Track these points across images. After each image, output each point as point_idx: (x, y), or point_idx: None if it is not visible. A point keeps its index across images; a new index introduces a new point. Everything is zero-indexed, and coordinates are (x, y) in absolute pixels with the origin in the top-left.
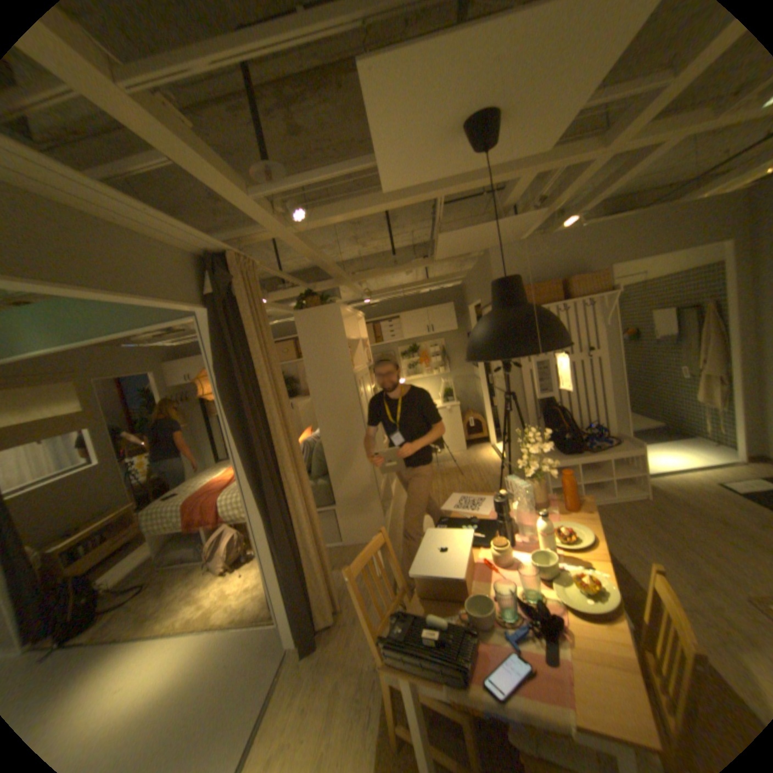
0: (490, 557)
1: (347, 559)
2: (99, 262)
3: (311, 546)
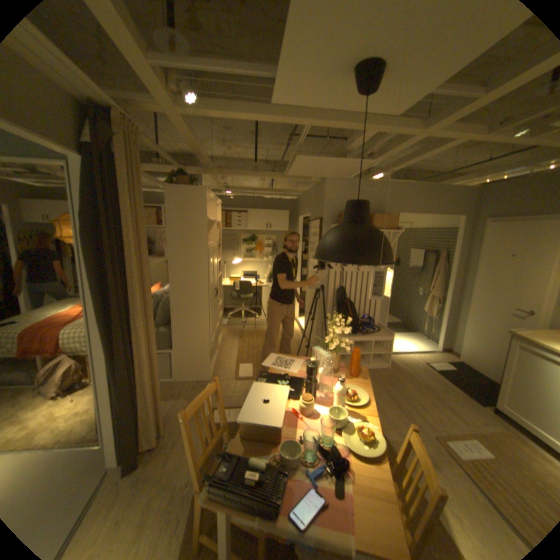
0: (297, 407)
1: (174, 393)
2: None
3: (147, 383)
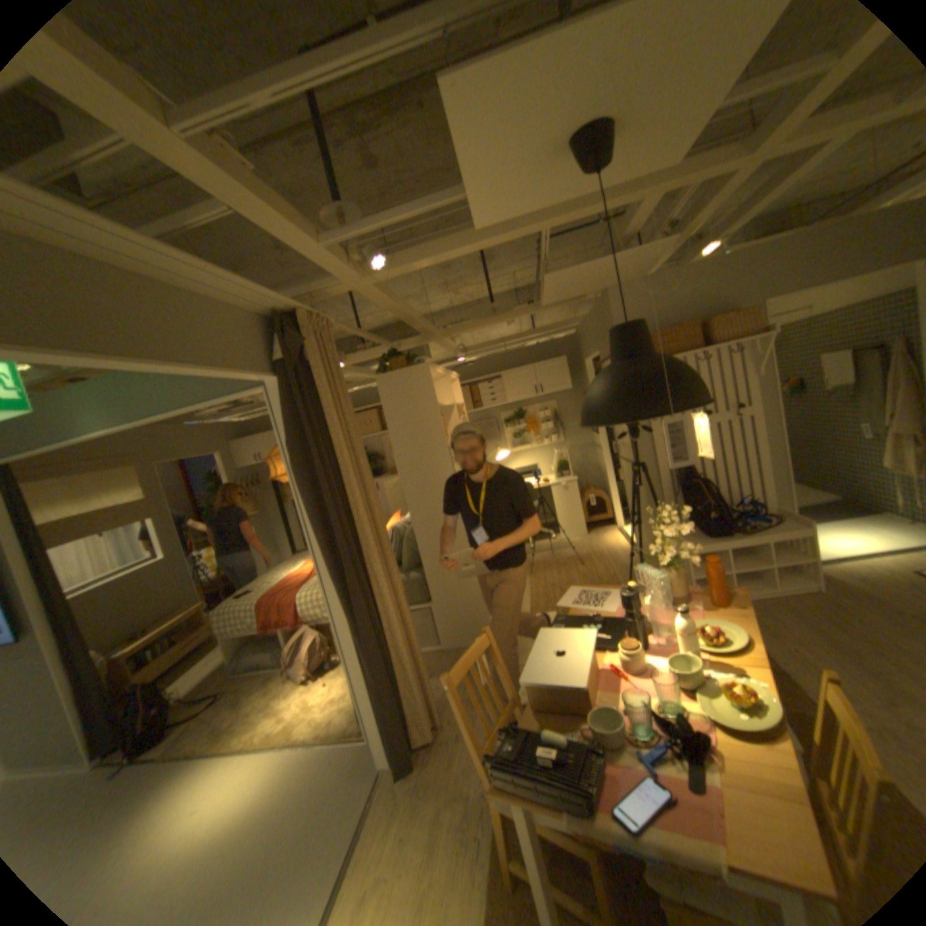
0: (618, 662)
1: (446, 666)
2: (157, 330)
3: (404, 650)
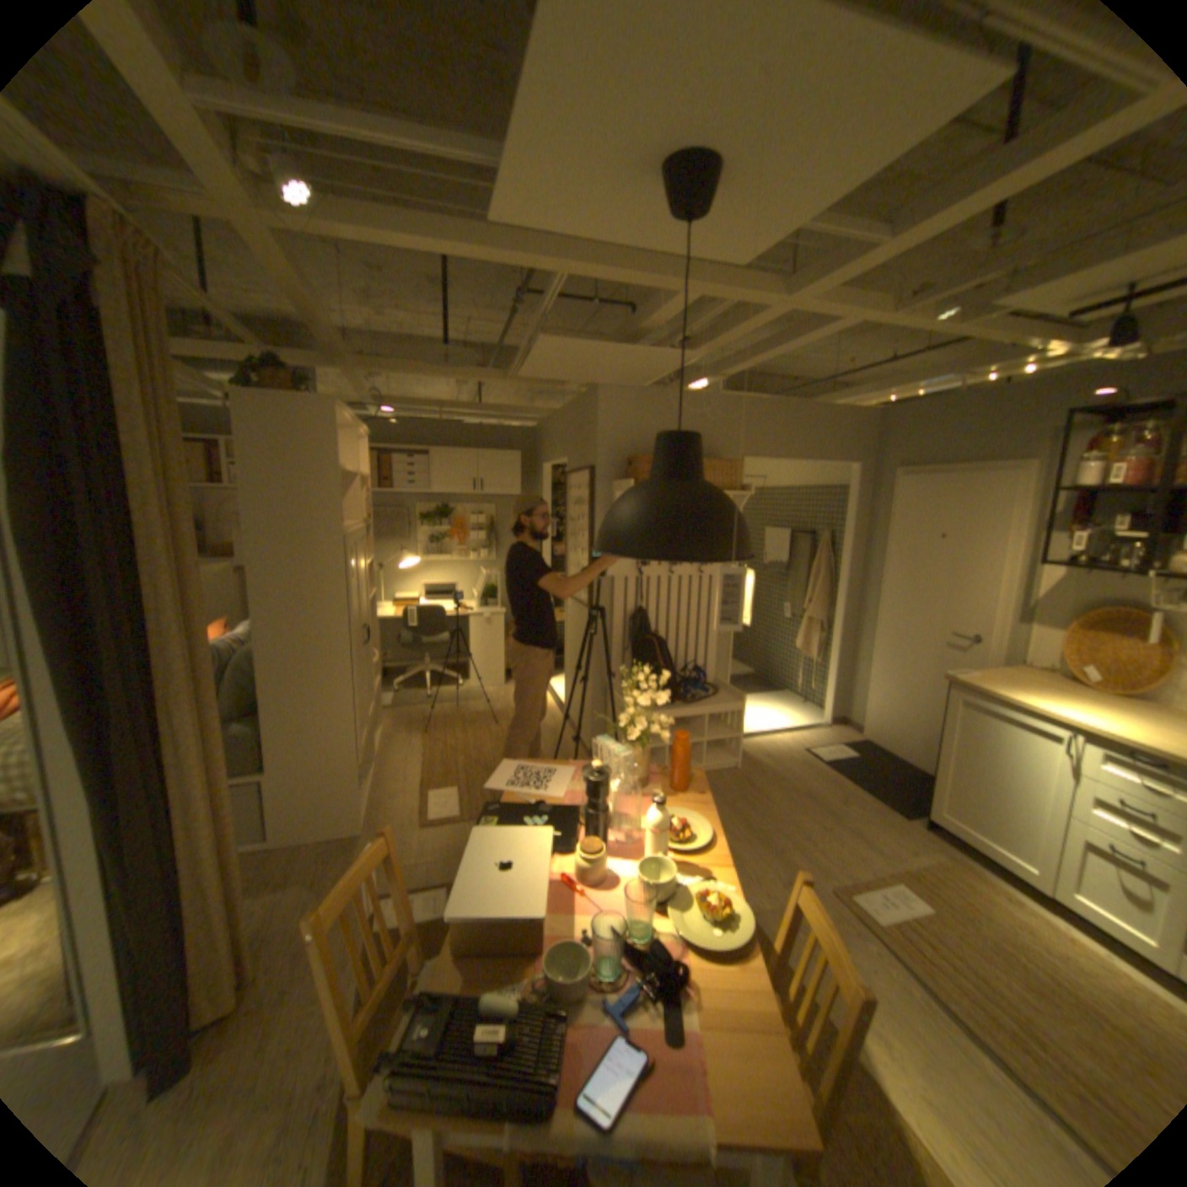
0: (570, 869)
1: (274, 876)
2: None
3: (207, 862)
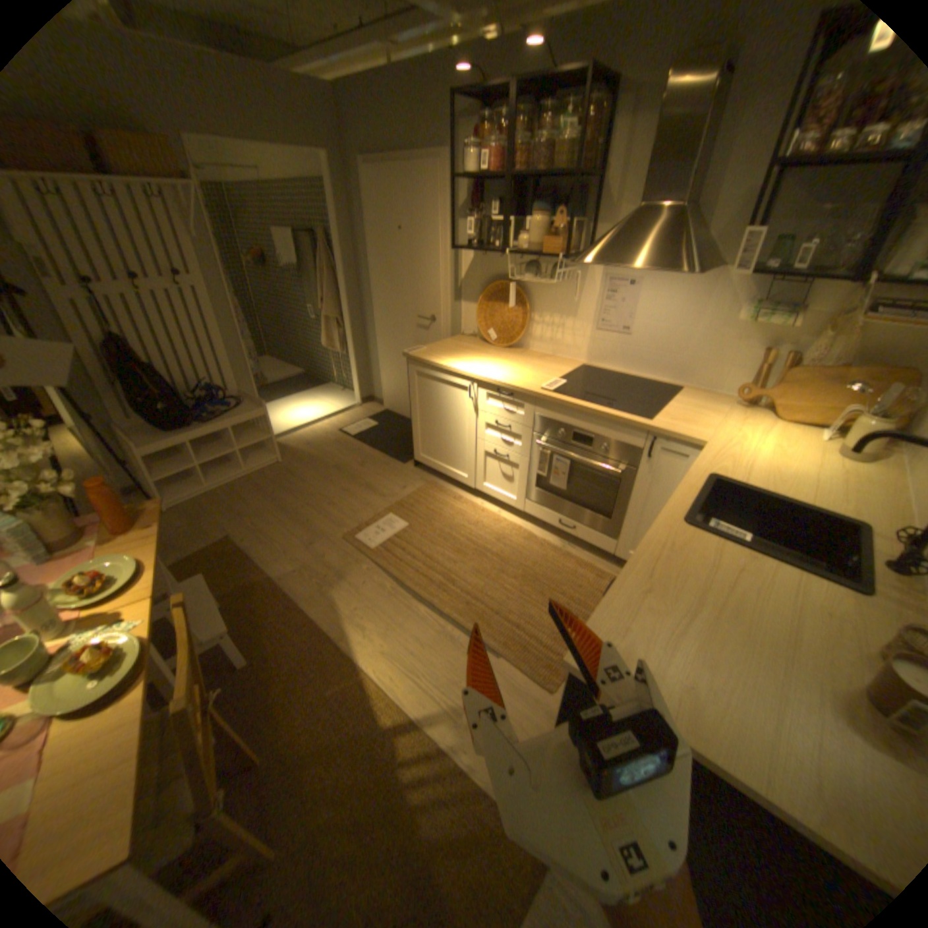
0: None
1: None
2: None
3: None
